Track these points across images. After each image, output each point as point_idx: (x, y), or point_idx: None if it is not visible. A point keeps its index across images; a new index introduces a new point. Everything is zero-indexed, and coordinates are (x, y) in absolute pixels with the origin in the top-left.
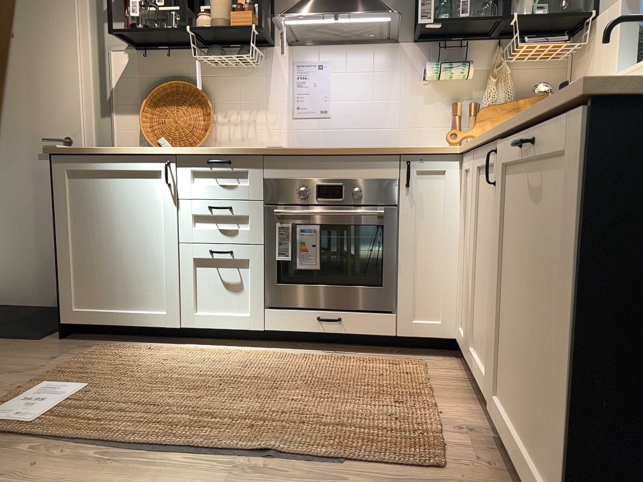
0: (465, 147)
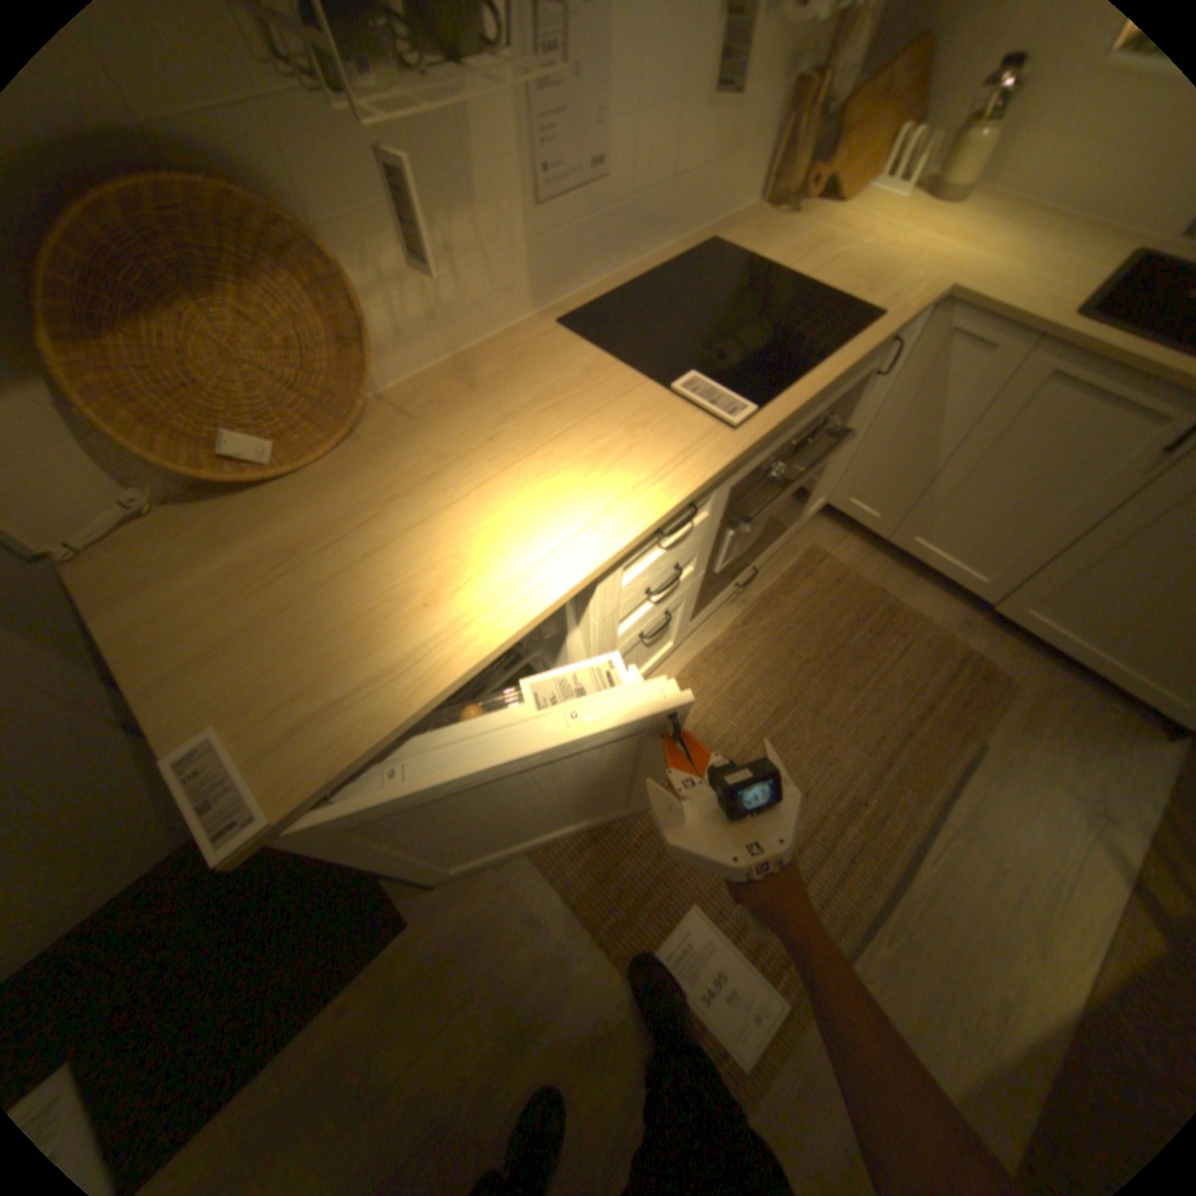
0: (983, 297)
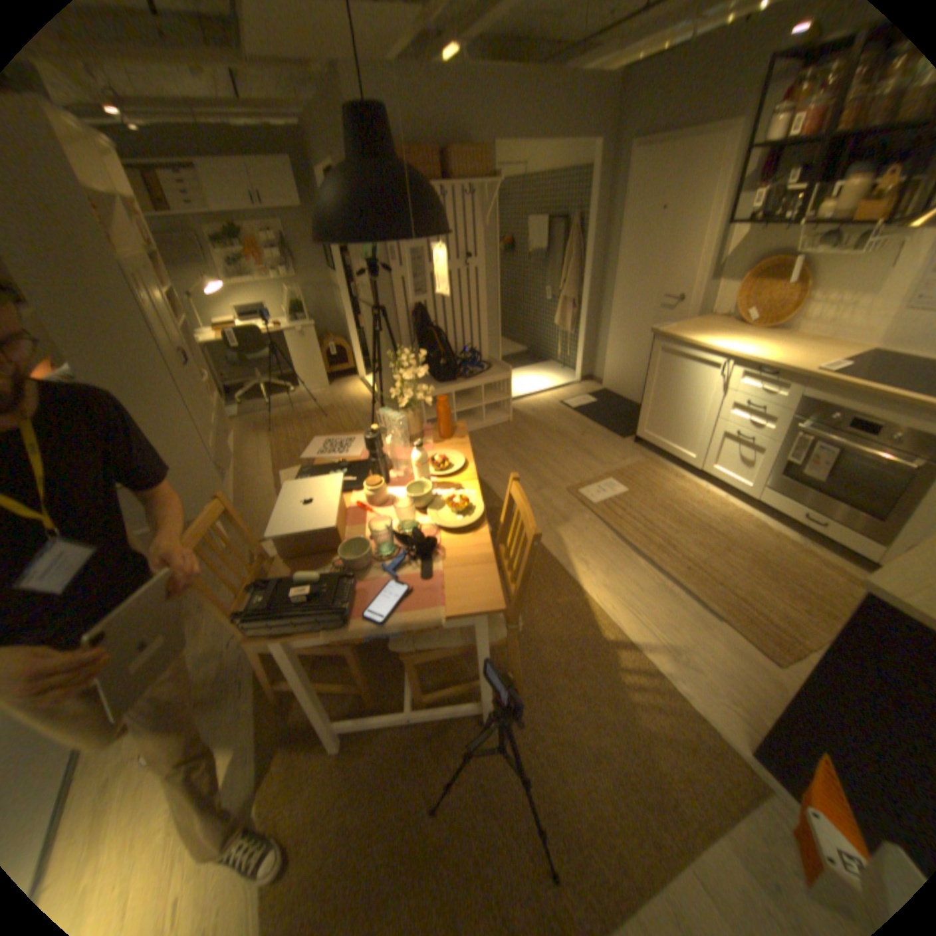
0: None
